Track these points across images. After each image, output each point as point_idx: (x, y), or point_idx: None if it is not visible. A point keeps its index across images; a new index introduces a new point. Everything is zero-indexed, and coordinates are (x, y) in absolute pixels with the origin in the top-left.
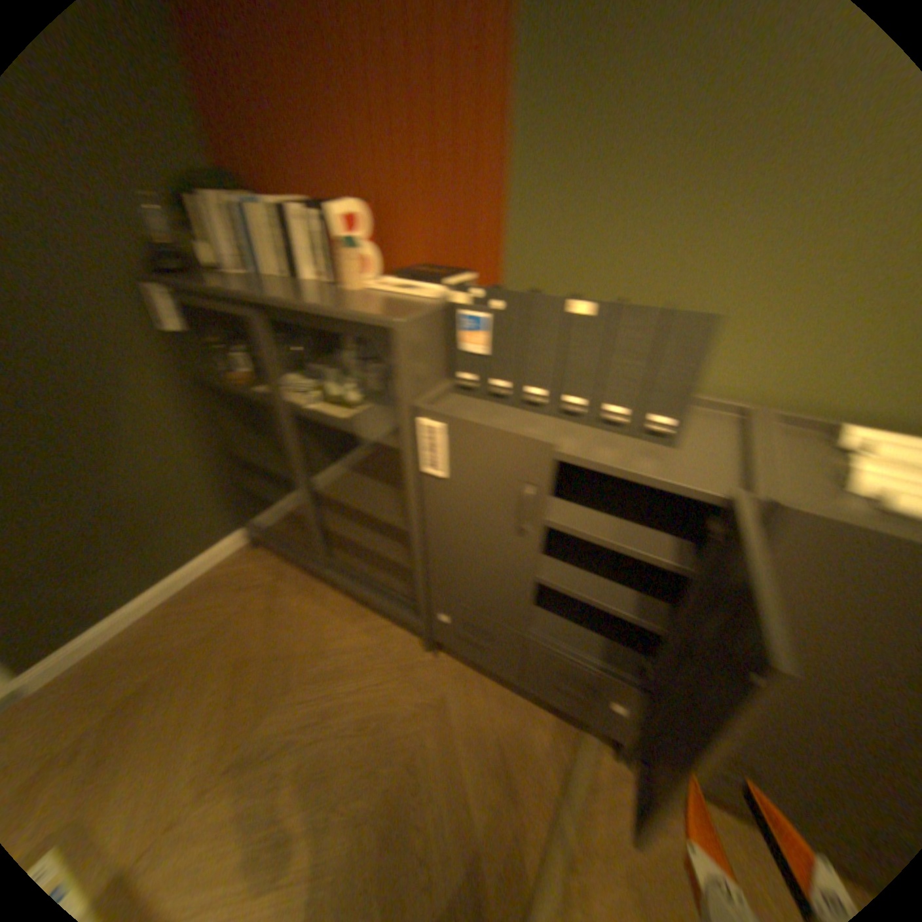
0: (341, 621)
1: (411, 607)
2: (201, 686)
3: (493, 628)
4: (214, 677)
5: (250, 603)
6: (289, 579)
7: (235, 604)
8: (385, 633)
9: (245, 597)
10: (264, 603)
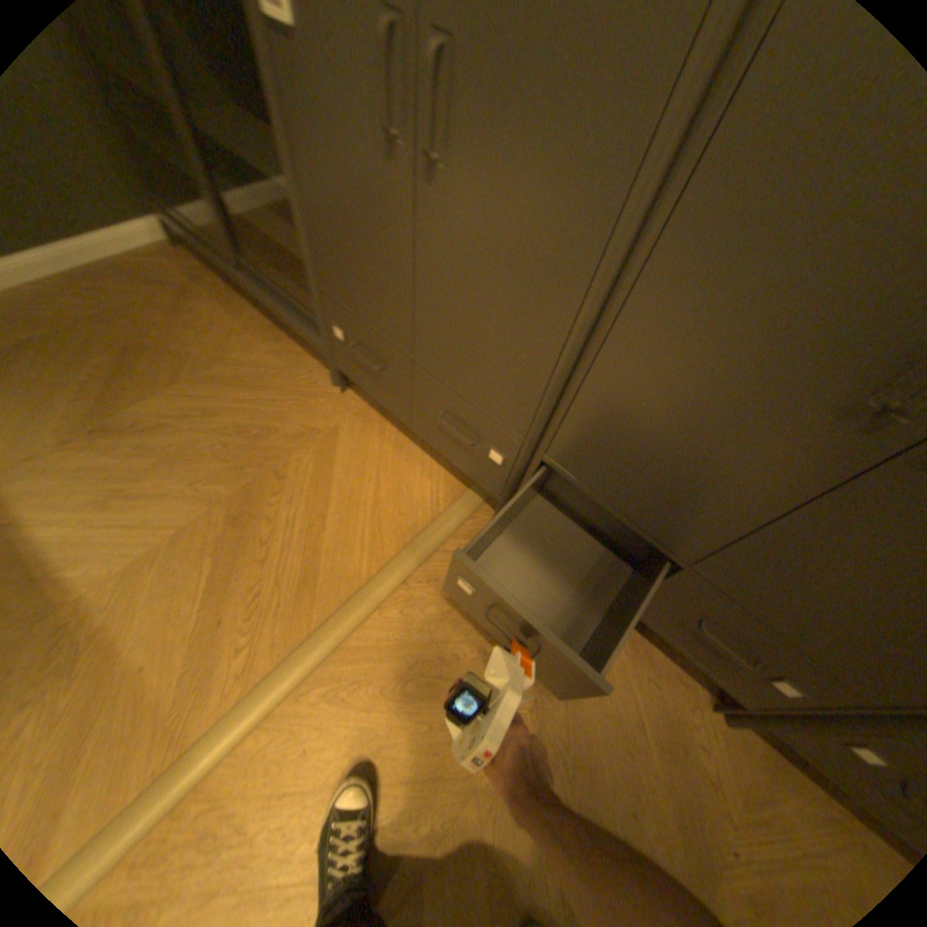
0: (250, 337)
1: (315, 326)
2: (82, 357)
3: (380, 344)
4: (98, 353)
5: (155, 297)
6: (205, 285)
7: (138, 293)
8: (295, 359)
9: (151, 290)
10: (171, 300)
